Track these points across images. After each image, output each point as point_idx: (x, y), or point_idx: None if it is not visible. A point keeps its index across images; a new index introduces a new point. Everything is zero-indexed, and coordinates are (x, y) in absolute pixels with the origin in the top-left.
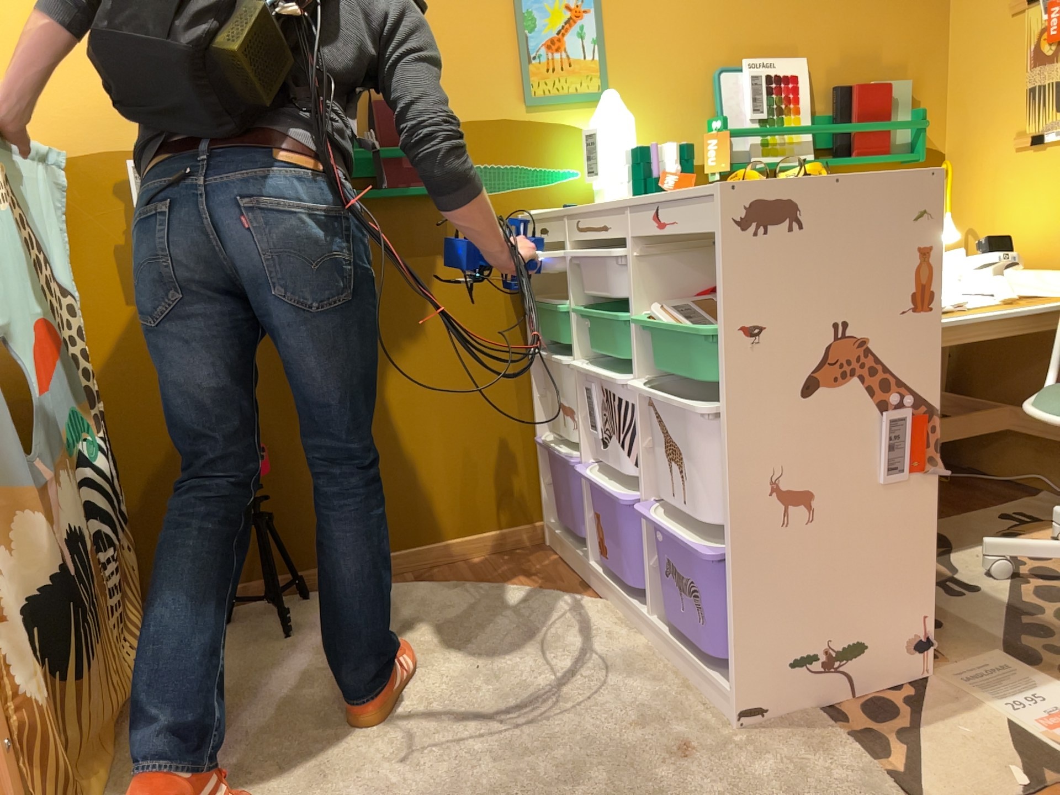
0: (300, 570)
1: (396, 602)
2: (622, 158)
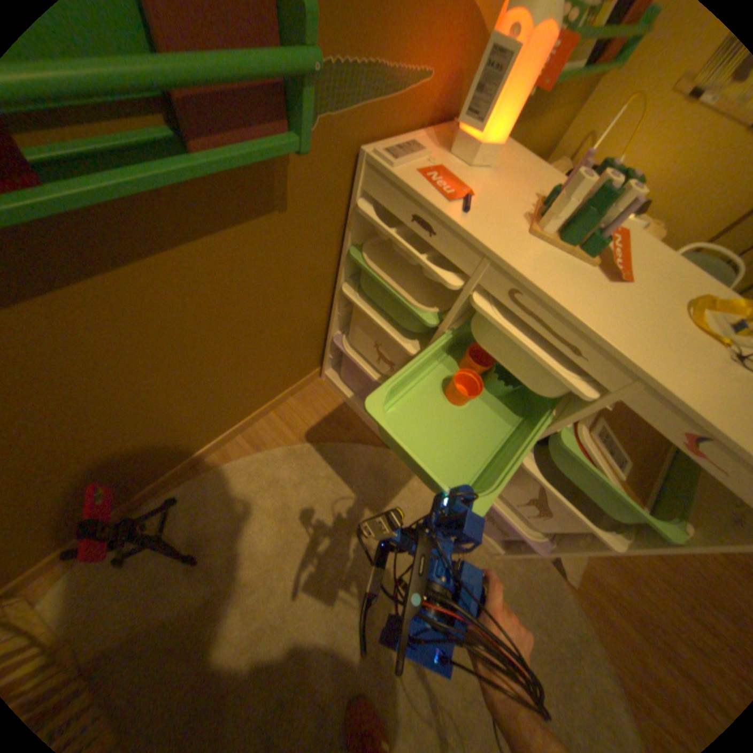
0: (156, 483)
1: (260, 489)
2: (522, 102)
